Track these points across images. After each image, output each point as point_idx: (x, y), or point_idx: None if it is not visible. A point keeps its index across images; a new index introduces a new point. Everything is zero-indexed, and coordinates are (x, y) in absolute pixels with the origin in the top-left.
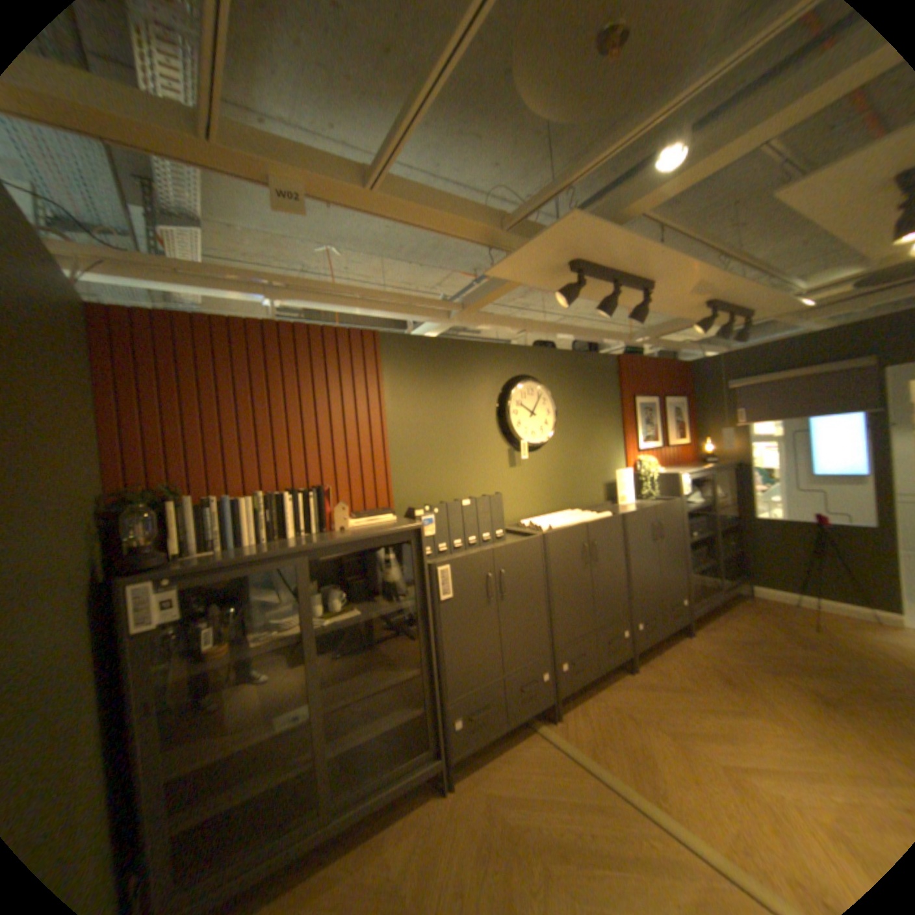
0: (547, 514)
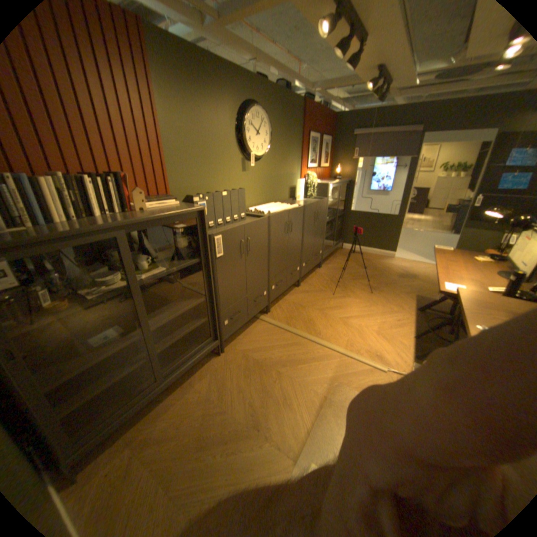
0: (262, 204)
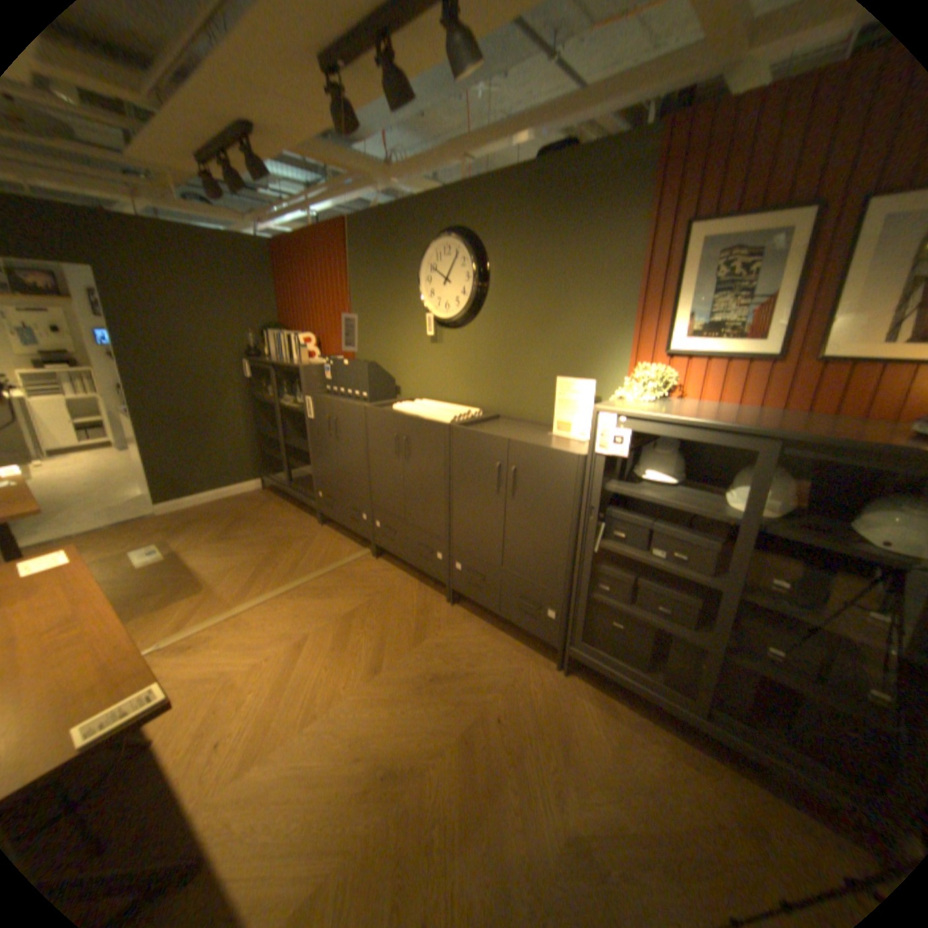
0: (465, 405)
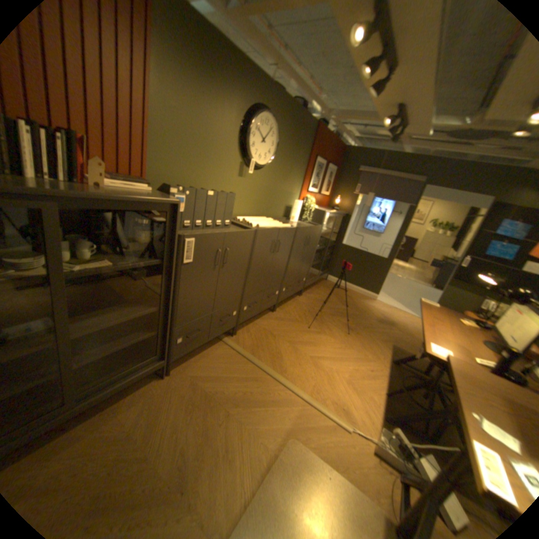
0: (251, 216)
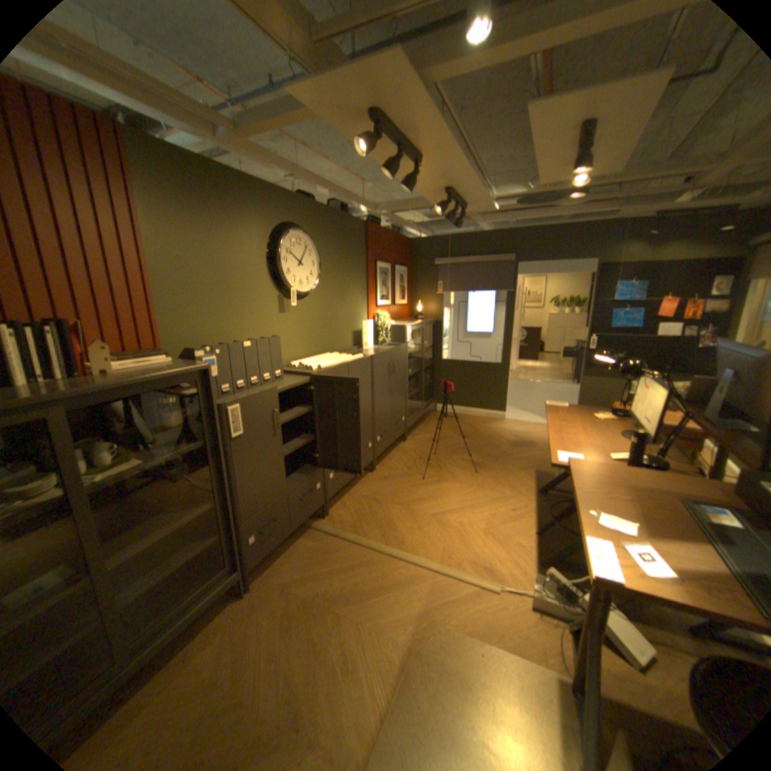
0: (310, 356)
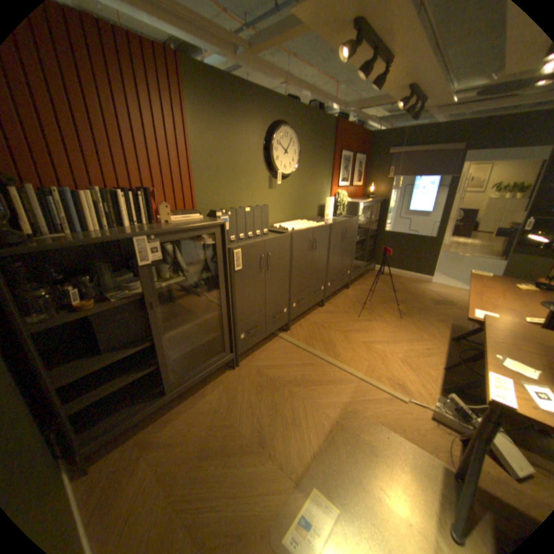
0: (286, 222)
